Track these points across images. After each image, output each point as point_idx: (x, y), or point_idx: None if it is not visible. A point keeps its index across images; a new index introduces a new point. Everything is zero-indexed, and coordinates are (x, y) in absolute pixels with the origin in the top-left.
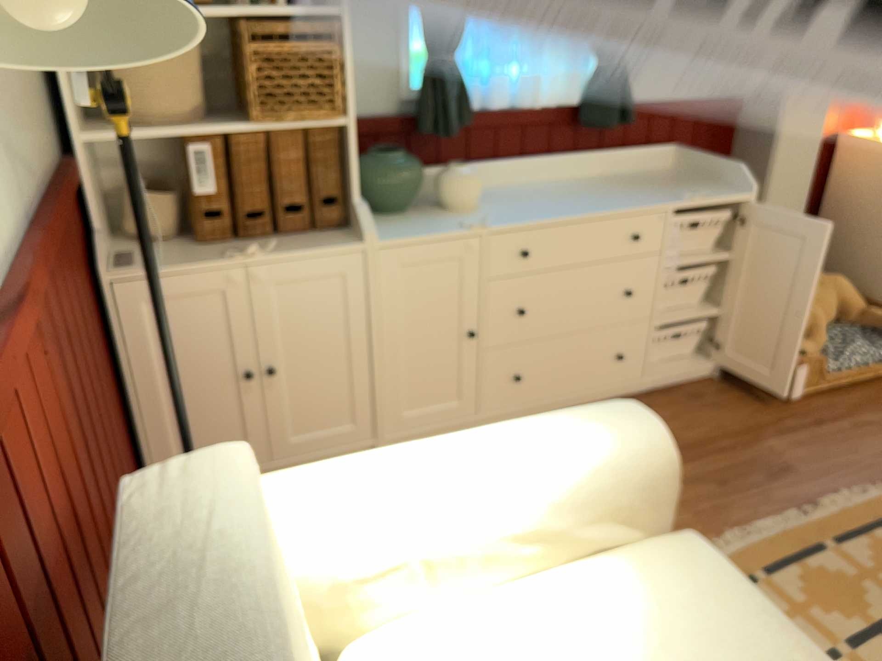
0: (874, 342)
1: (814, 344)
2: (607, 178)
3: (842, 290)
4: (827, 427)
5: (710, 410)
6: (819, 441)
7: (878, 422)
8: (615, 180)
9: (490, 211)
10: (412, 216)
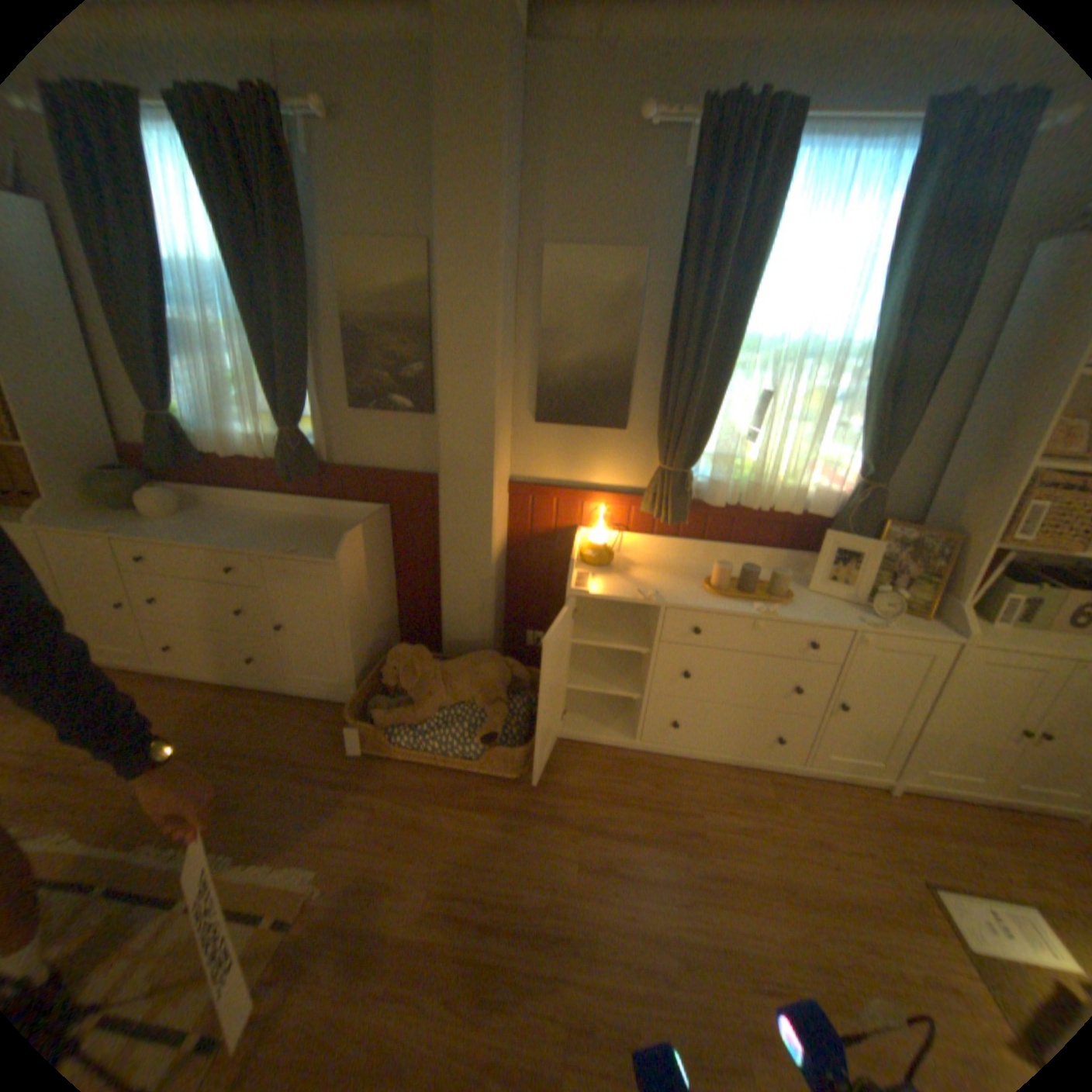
0: (465, 734)
1: (408, 712)
2: (310, 520)
3: (475, 674)
4: (334, 791)
5: (296, 731)
6: (301, 799)
7: (380, 809)
8: (304, 524)
9: (156, 524)
10: (113, 516)
